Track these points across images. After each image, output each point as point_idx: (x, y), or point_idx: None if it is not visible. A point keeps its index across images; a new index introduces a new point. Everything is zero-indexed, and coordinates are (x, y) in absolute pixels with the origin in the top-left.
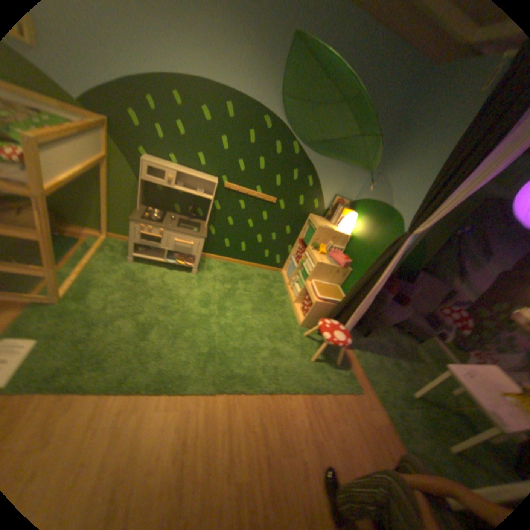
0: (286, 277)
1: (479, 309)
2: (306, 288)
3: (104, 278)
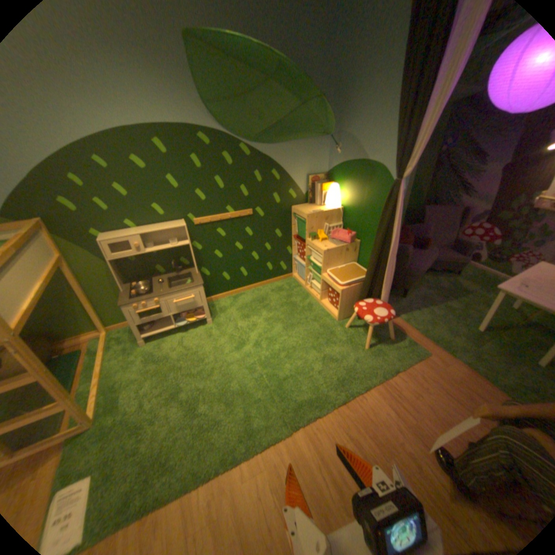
0: (299, 278)
1: (499, 213)
2: (325, 280)
3: (125, 375)
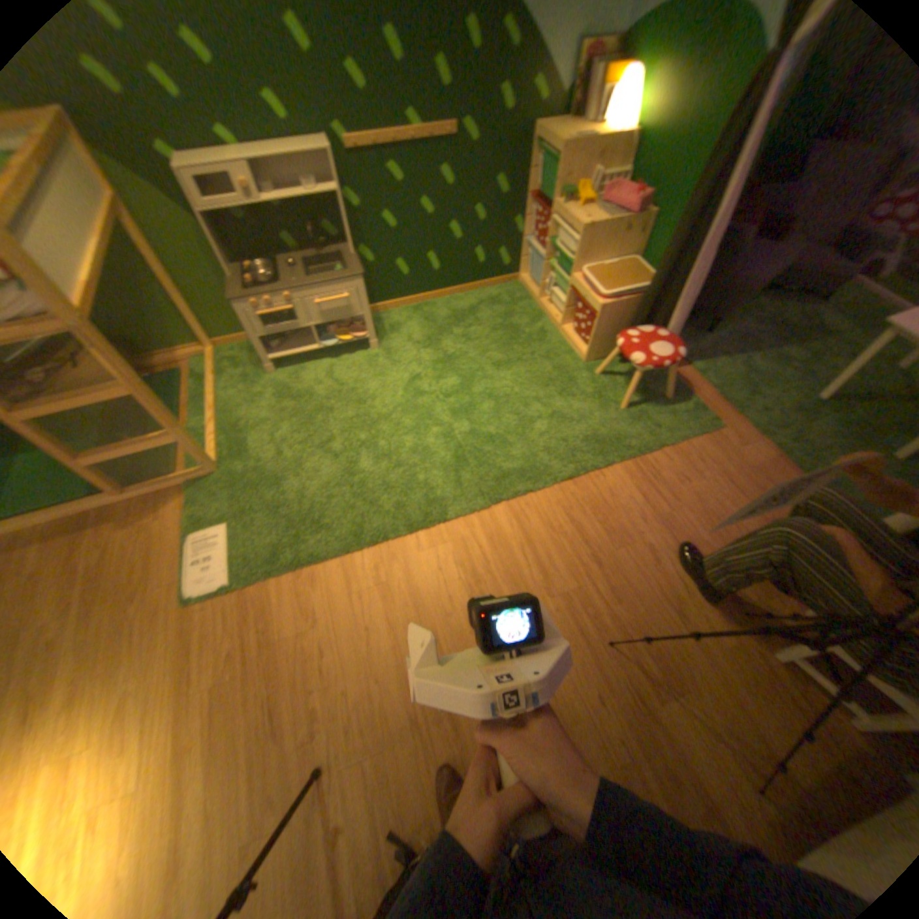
0: (531, 284)
1: None
2: (576, 287)
3: (251, 411)
